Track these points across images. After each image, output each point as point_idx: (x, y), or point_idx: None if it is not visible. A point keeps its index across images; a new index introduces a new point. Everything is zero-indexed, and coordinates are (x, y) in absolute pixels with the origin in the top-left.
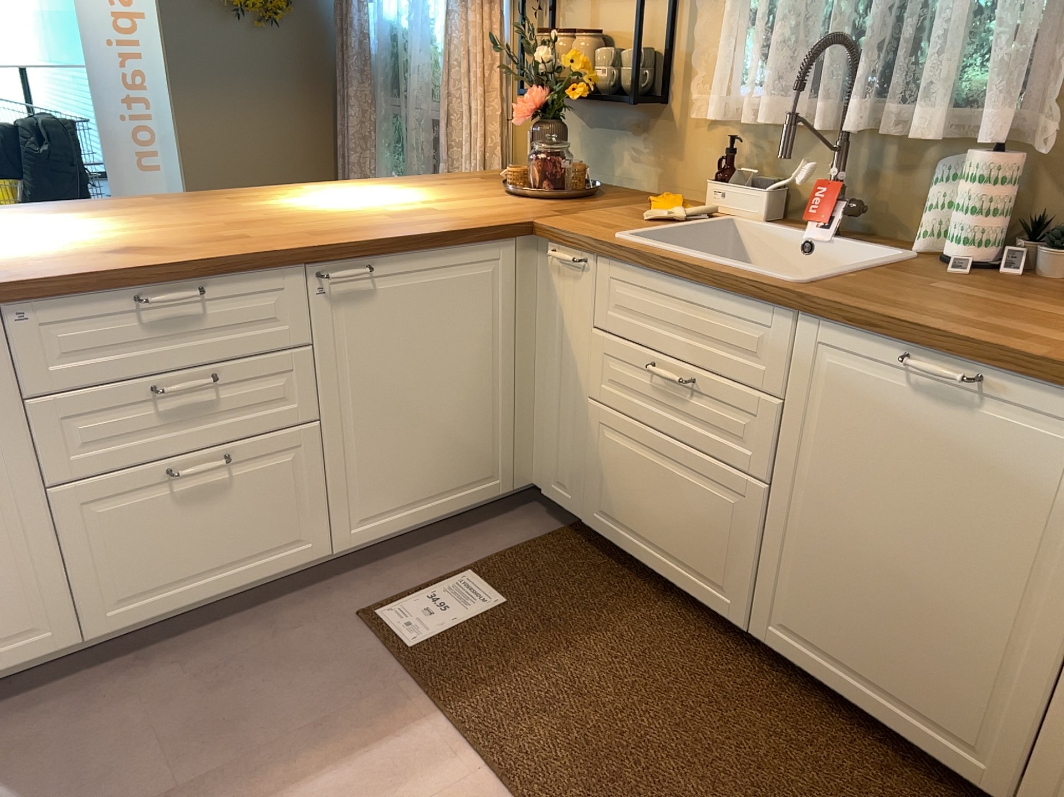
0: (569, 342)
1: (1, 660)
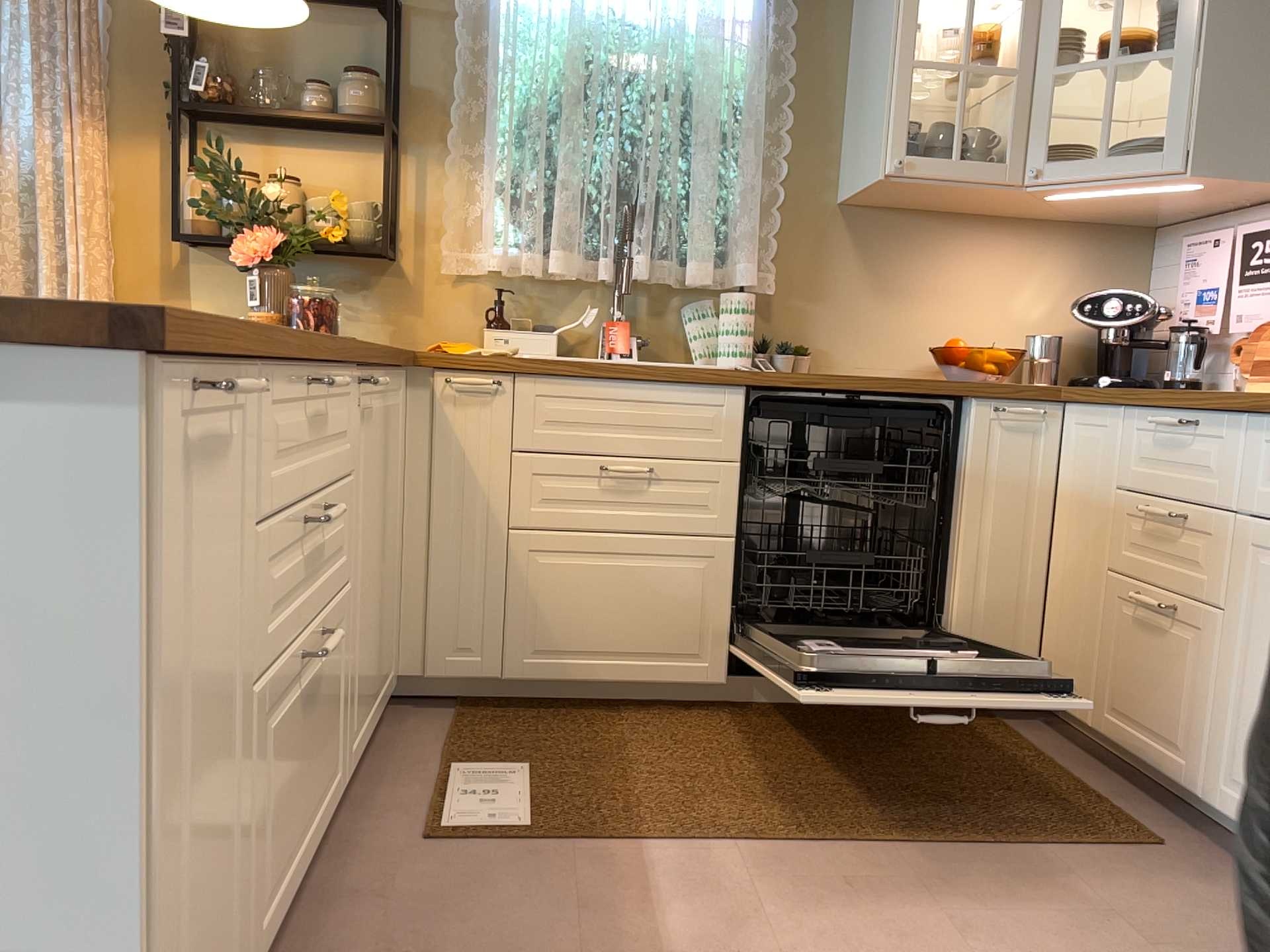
0: (472, 477)
1: None
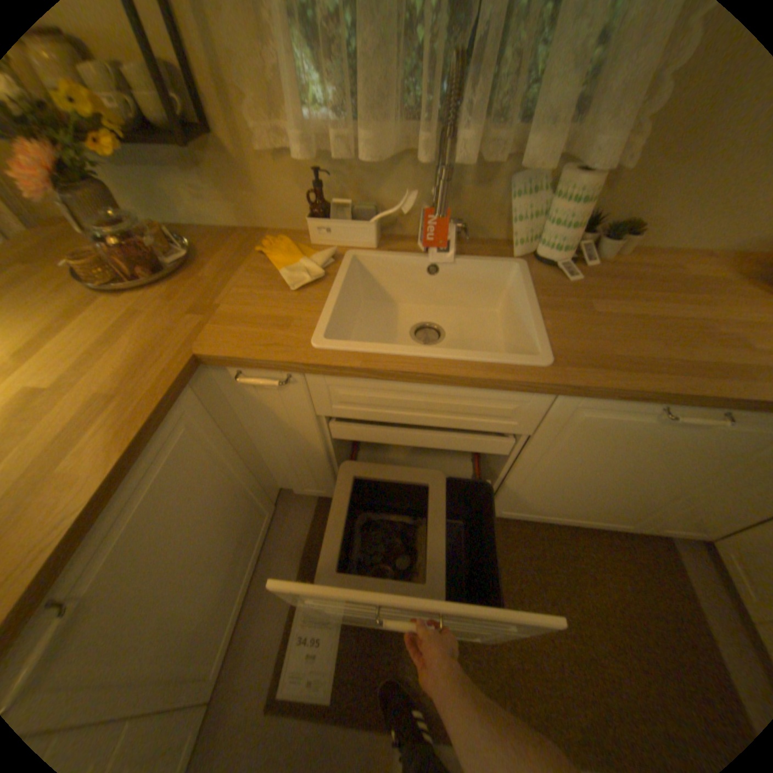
0: (290, 427)
1: None
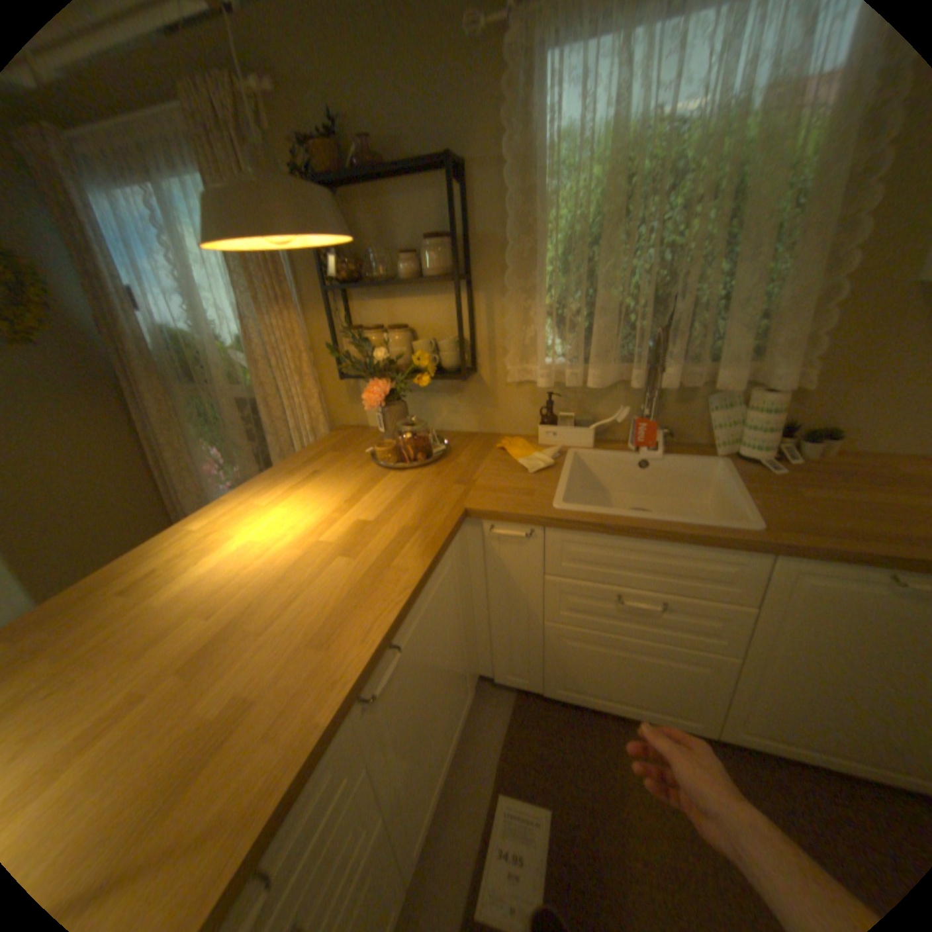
0: (517, 586)
1: None
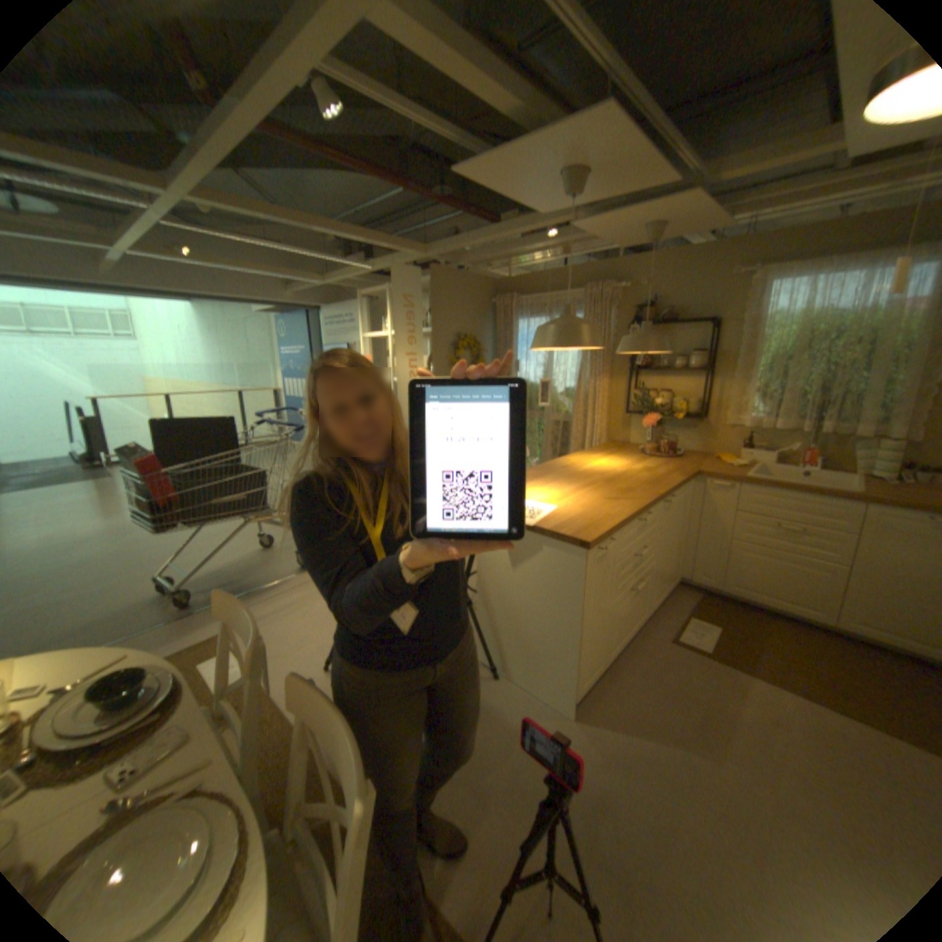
0: (718, 517)
1: (592, 682)
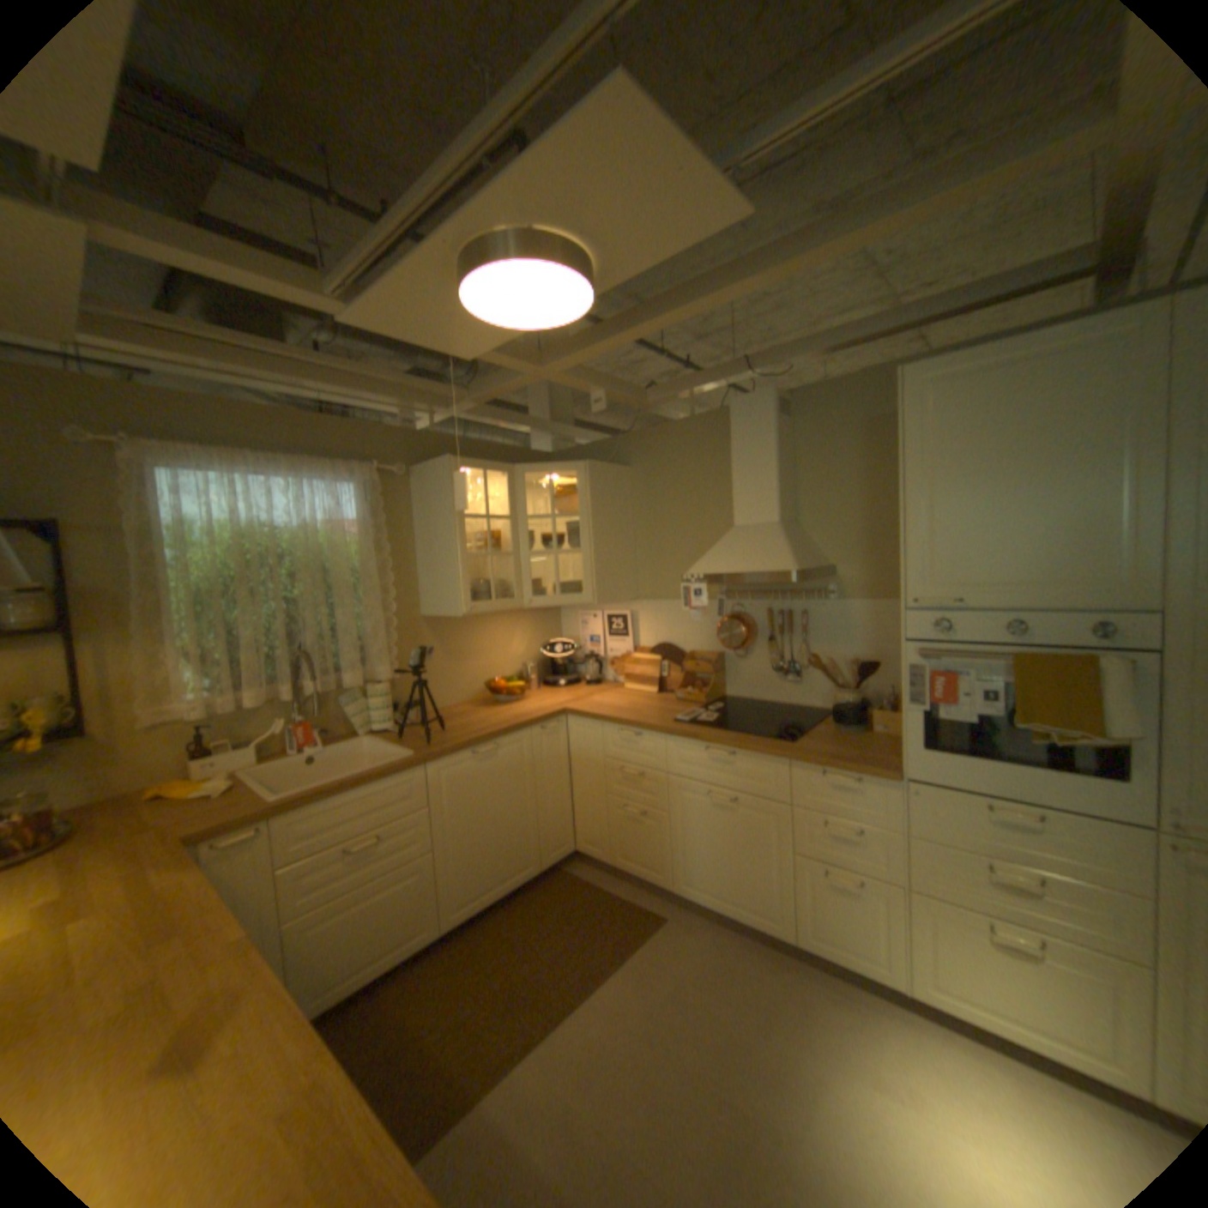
0: (247, 909)
1: None
